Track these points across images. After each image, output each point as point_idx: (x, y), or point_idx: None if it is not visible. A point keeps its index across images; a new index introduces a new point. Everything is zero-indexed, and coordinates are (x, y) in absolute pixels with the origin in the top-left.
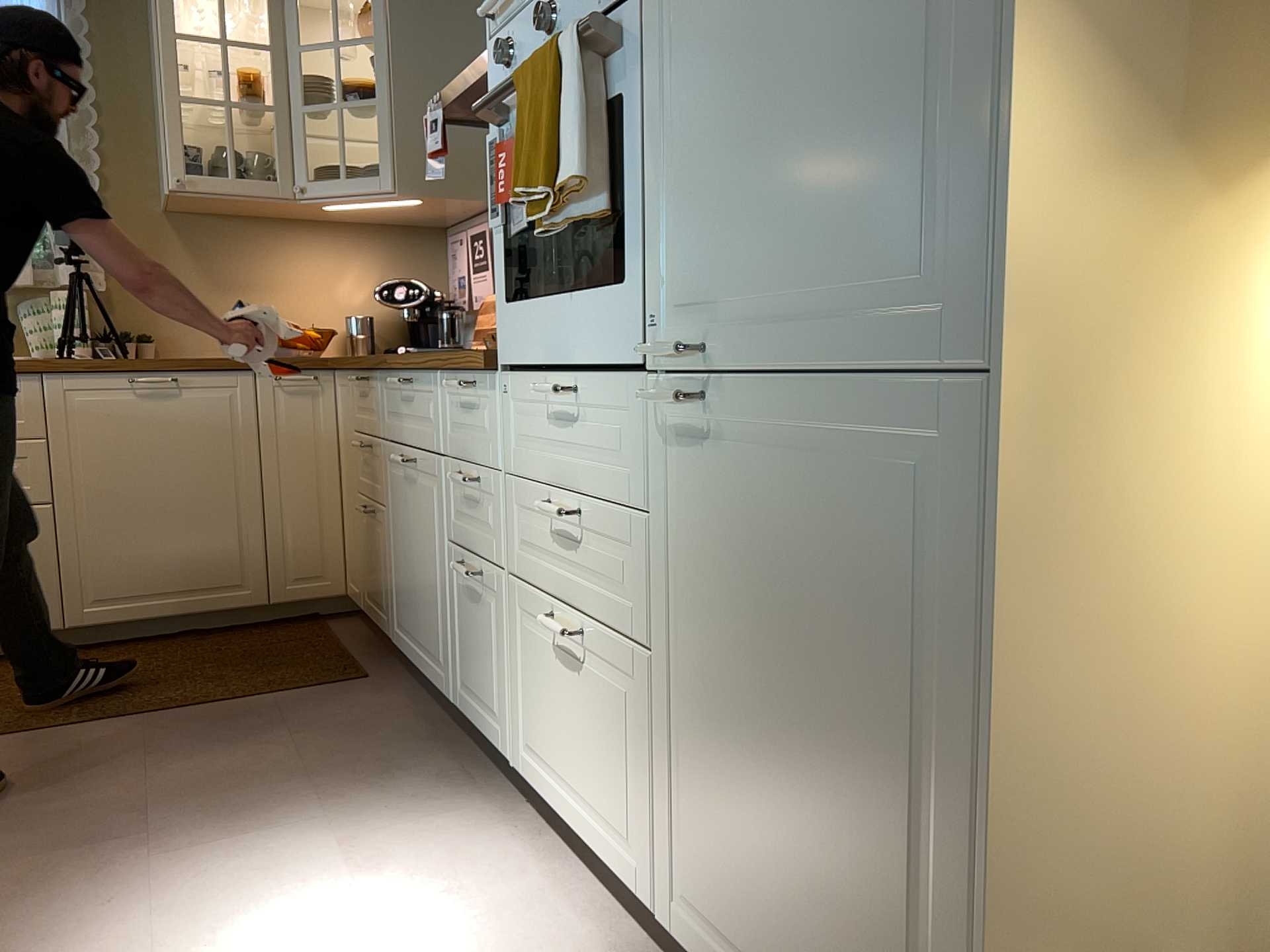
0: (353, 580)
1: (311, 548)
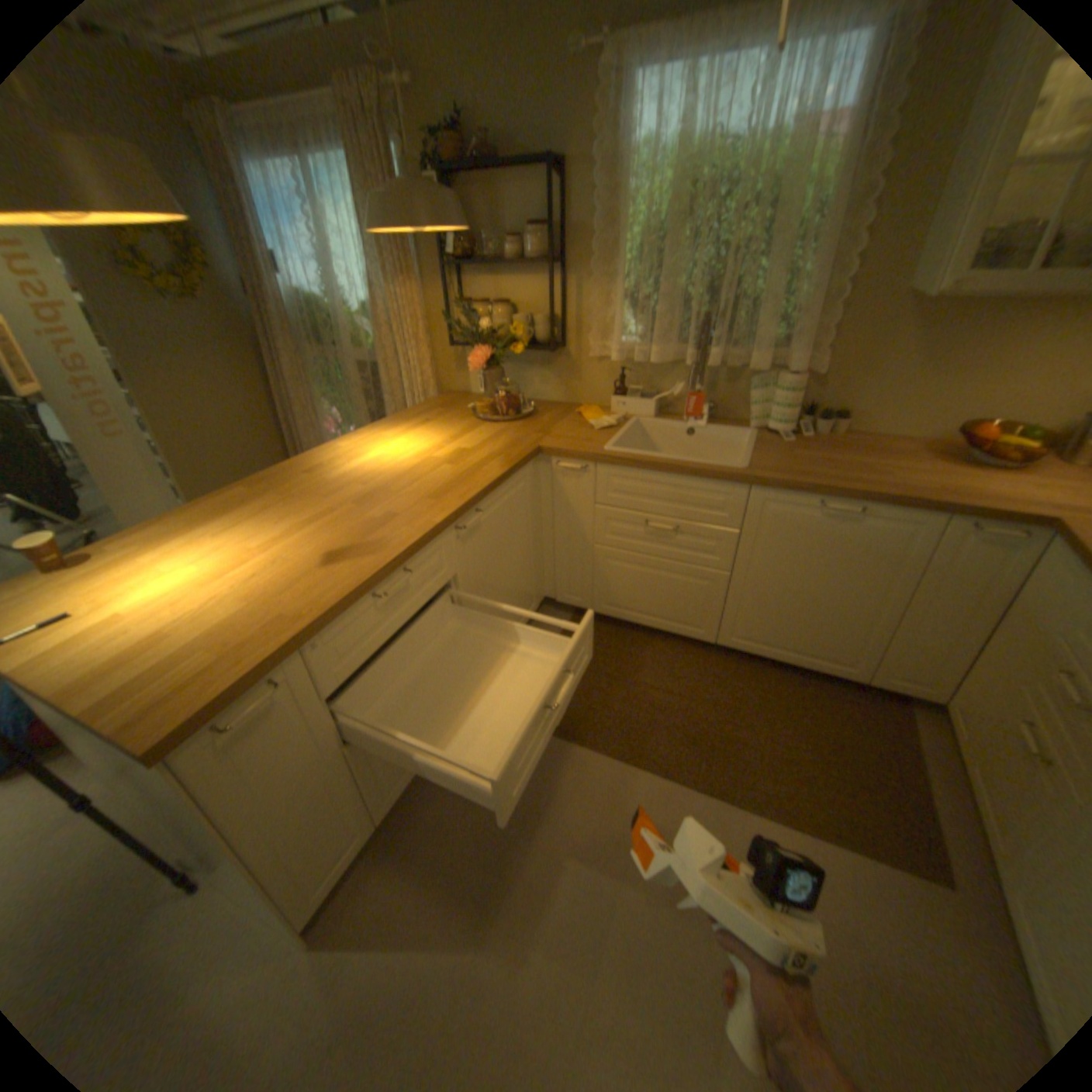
0: (964, 719)
1: (931, 666)
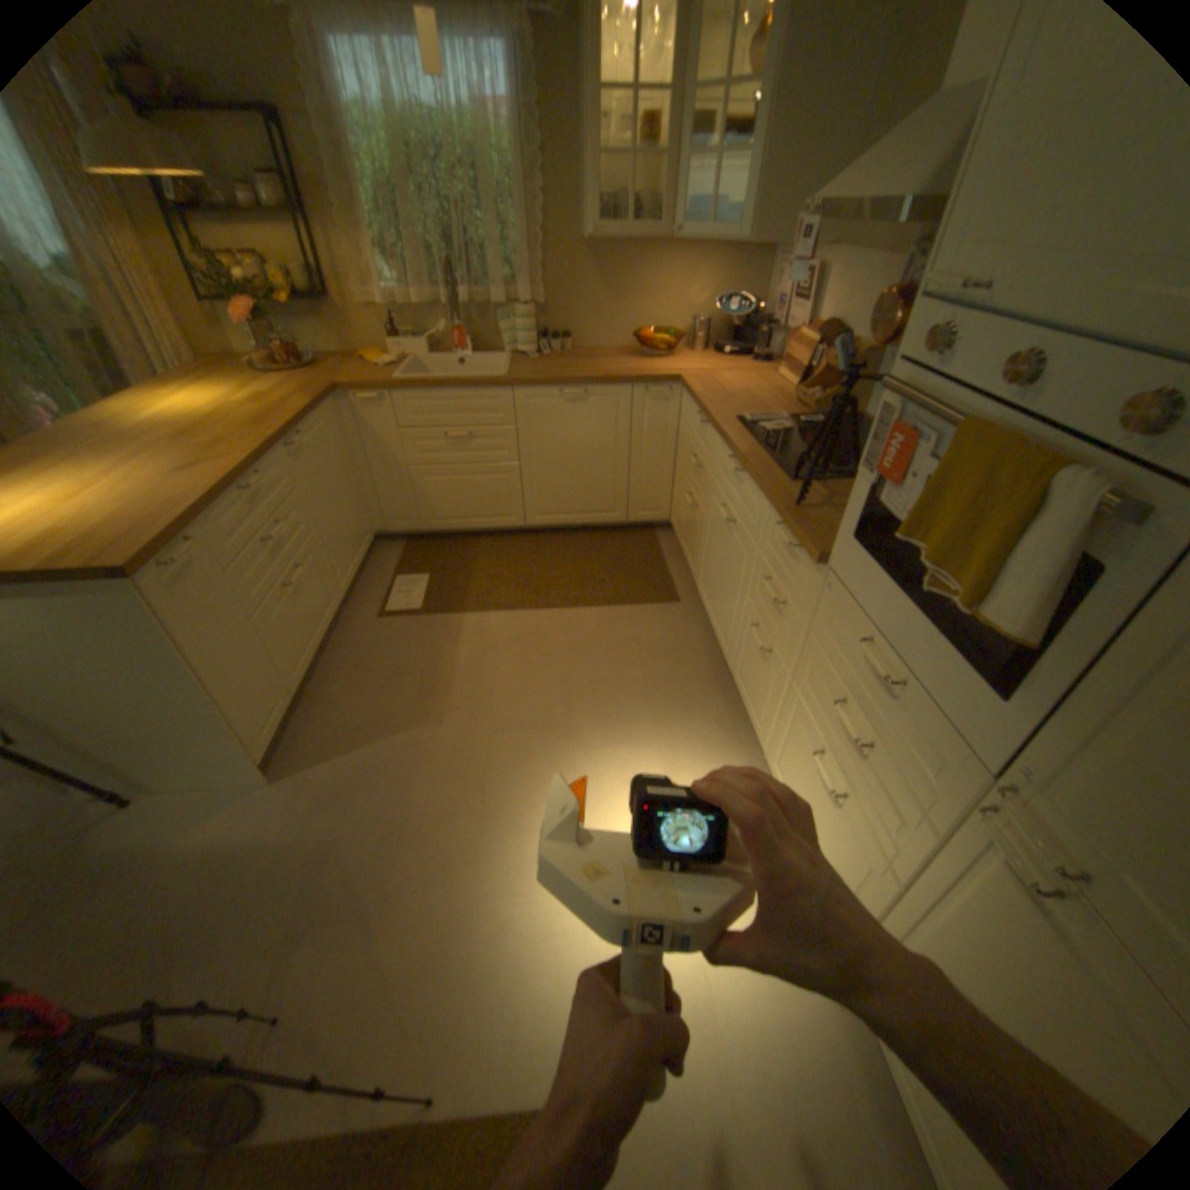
0: (674, 520)
1: (652, 495)
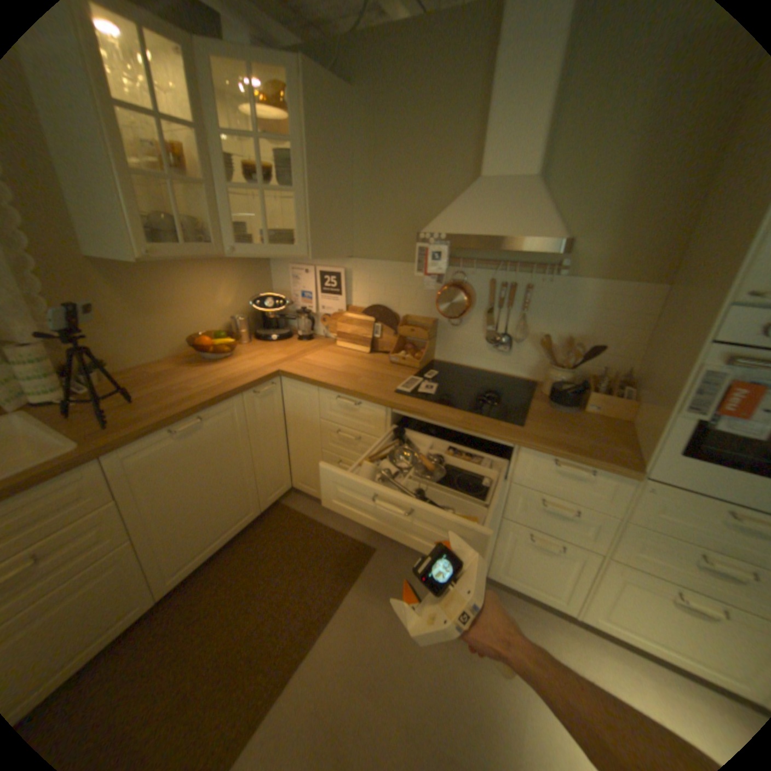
0: (307, 485)
1: (277, 476)
